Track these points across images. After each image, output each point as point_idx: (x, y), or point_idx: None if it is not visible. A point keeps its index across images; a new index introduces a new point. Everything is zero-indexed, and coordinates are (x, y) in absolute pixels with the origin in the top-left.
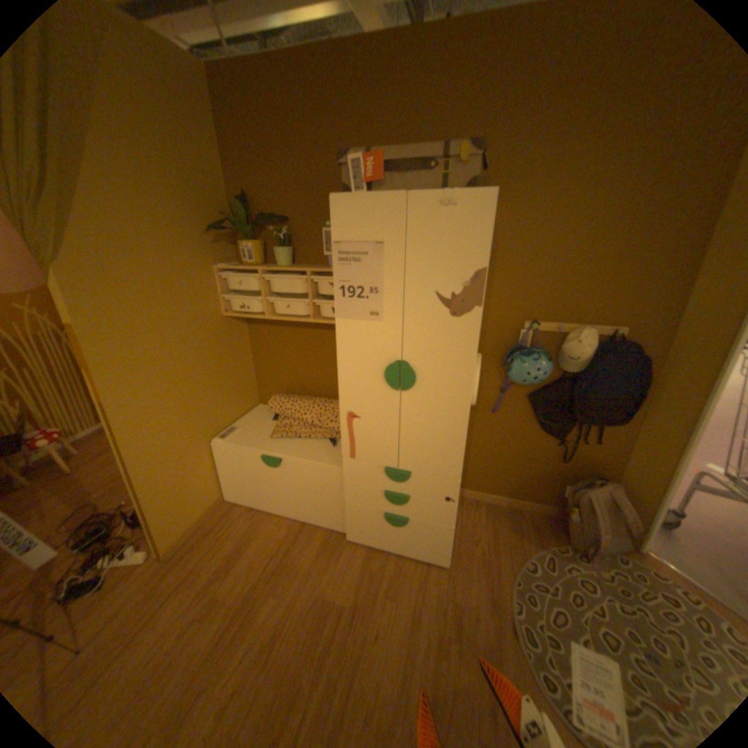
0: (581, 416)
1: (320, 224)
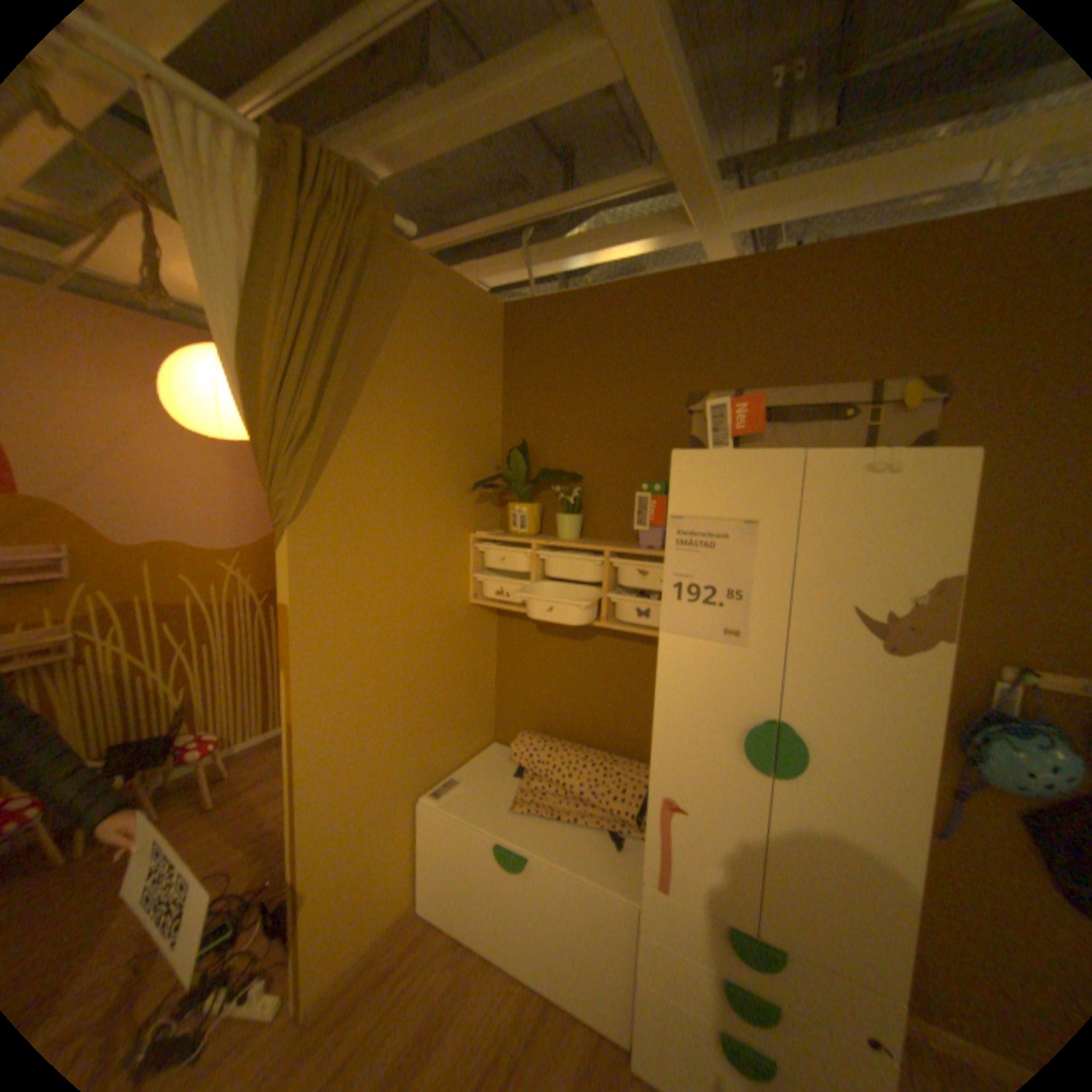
0: None
1: (627, 485)
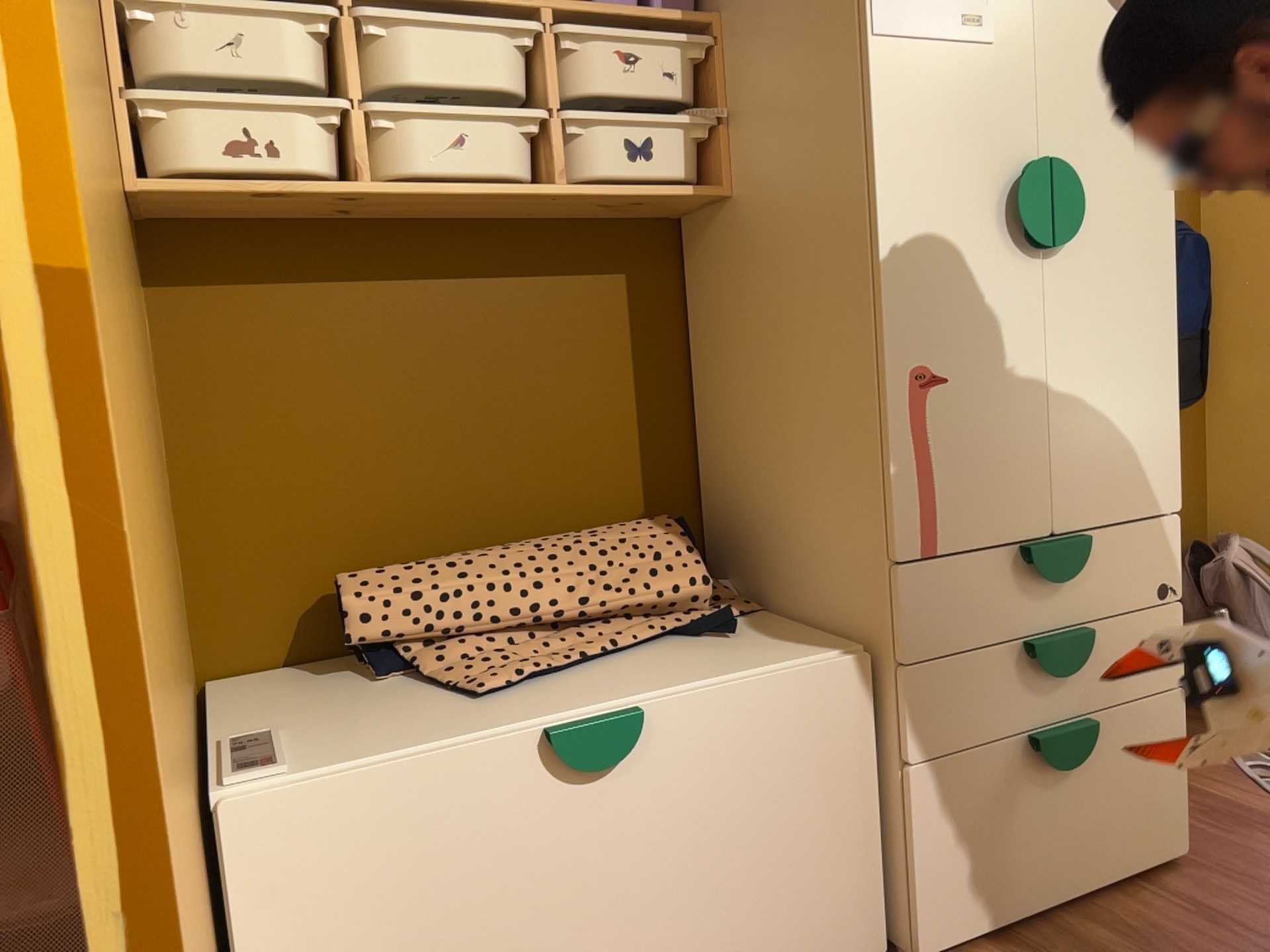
0: None
1: None
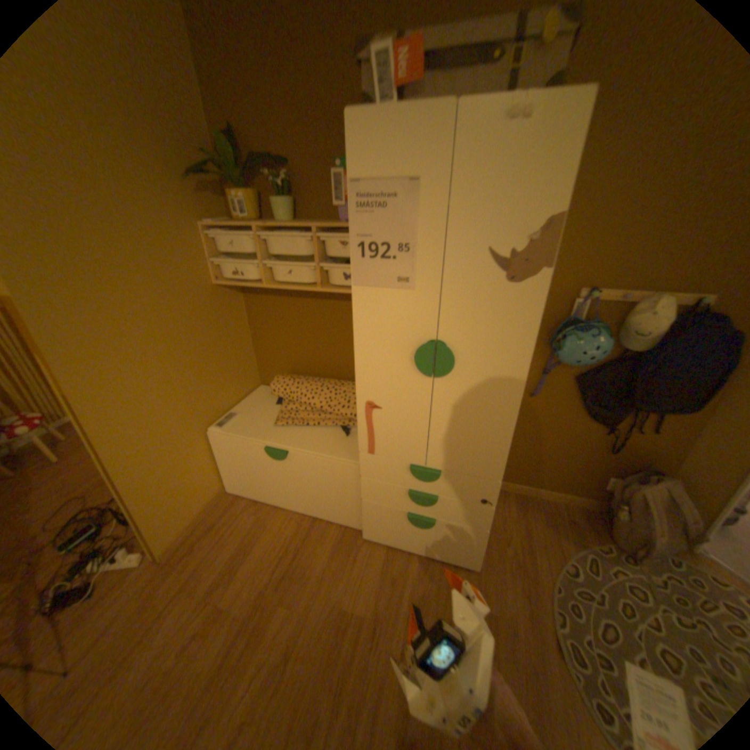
0: (642, 402)
1: (326, 165)
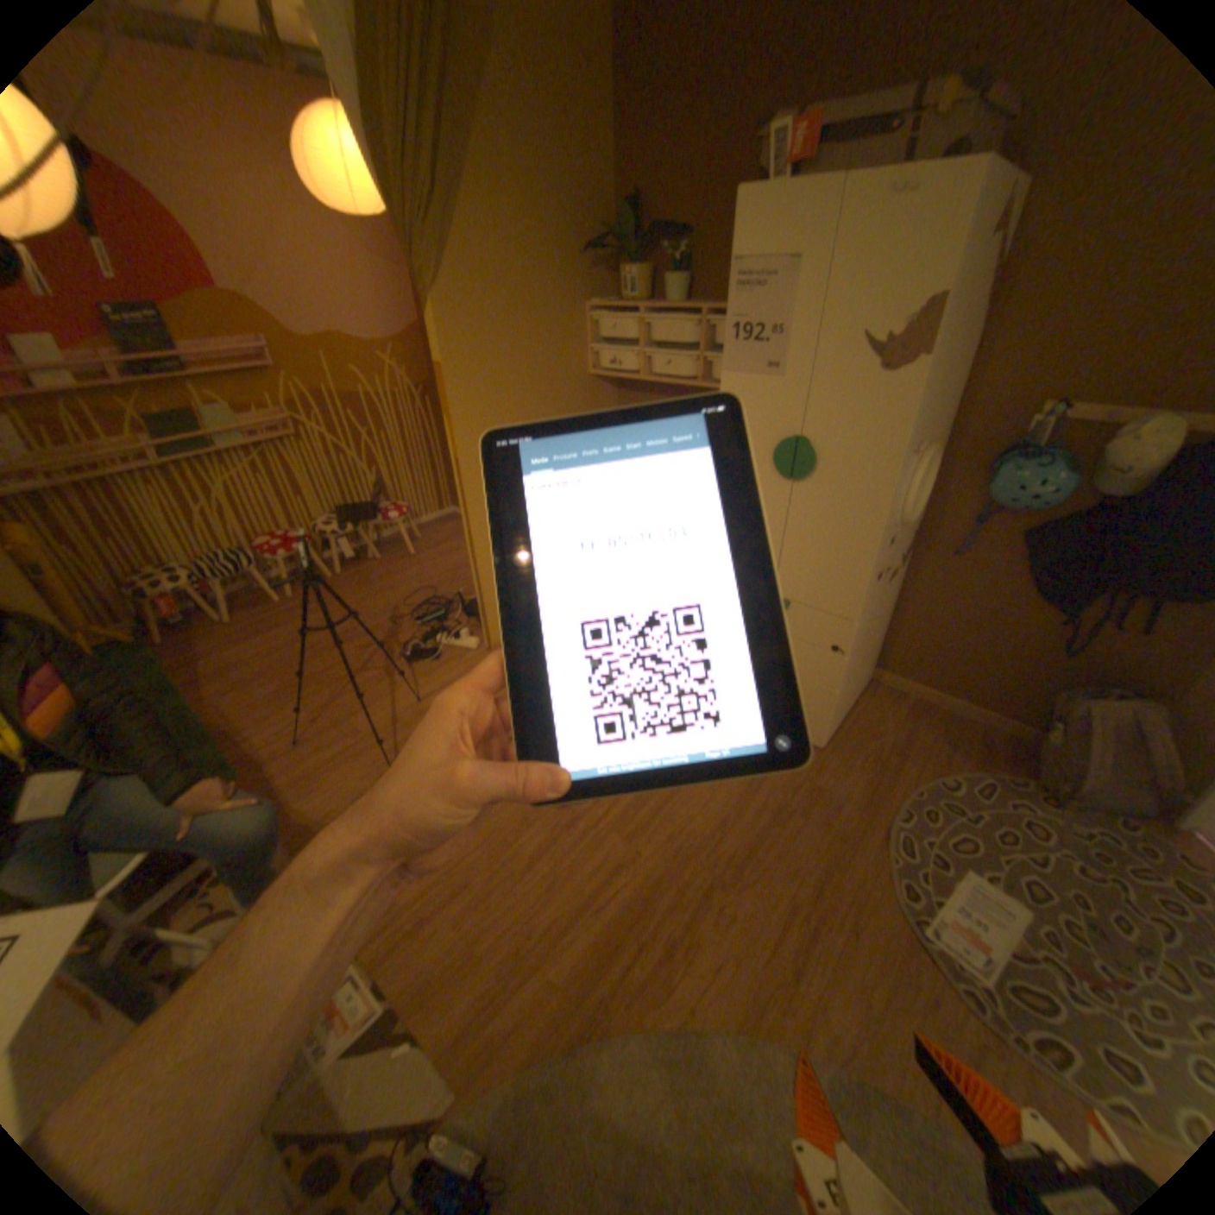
0: (1113, 575)
1: (733, 235)
